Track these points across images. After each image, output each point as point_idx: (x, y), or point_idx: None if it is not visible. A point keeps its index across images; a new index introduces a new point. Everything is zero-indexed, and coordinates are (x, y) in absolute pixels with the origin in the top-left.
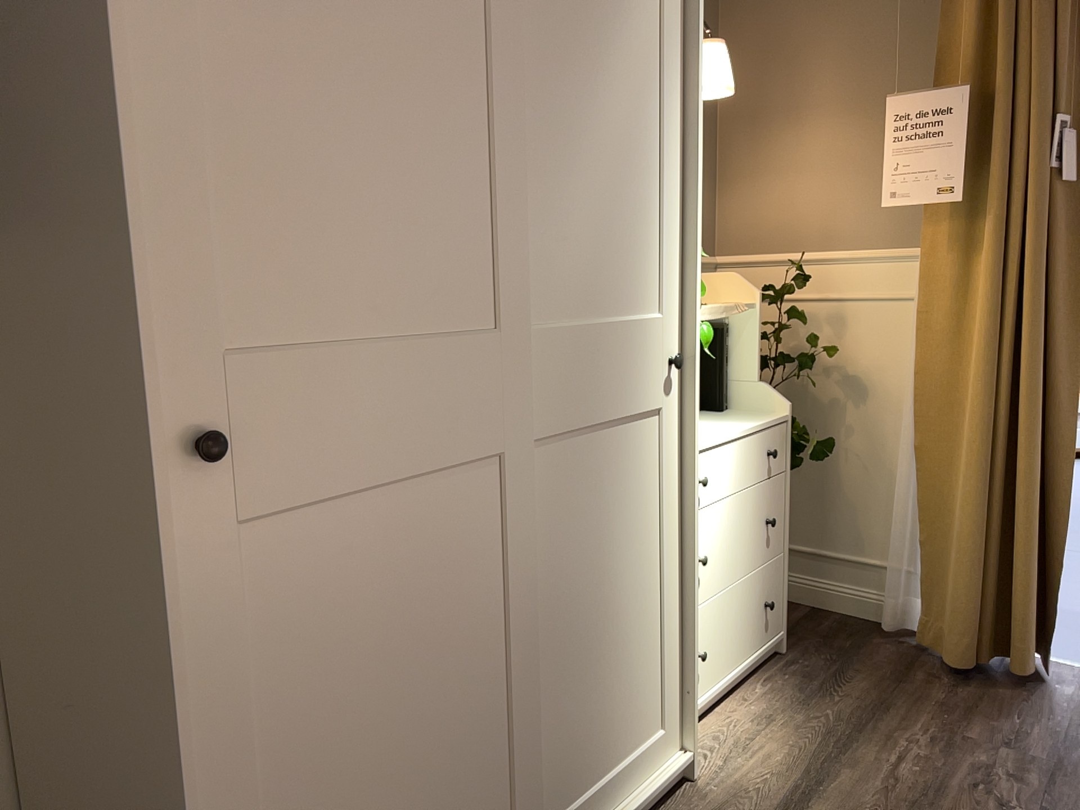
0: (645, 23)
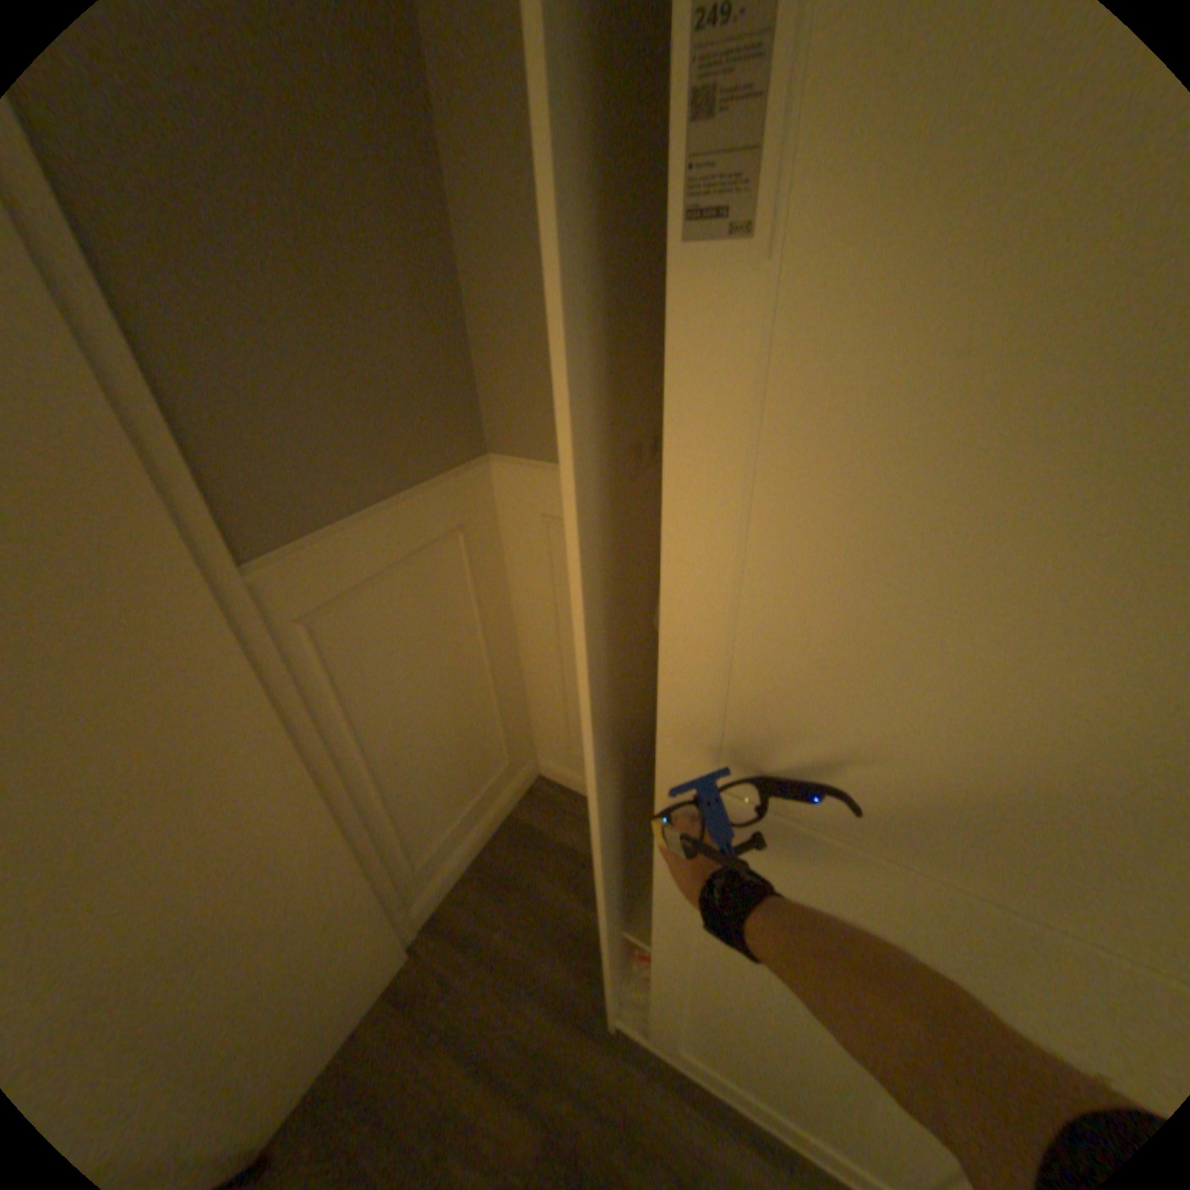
0: None
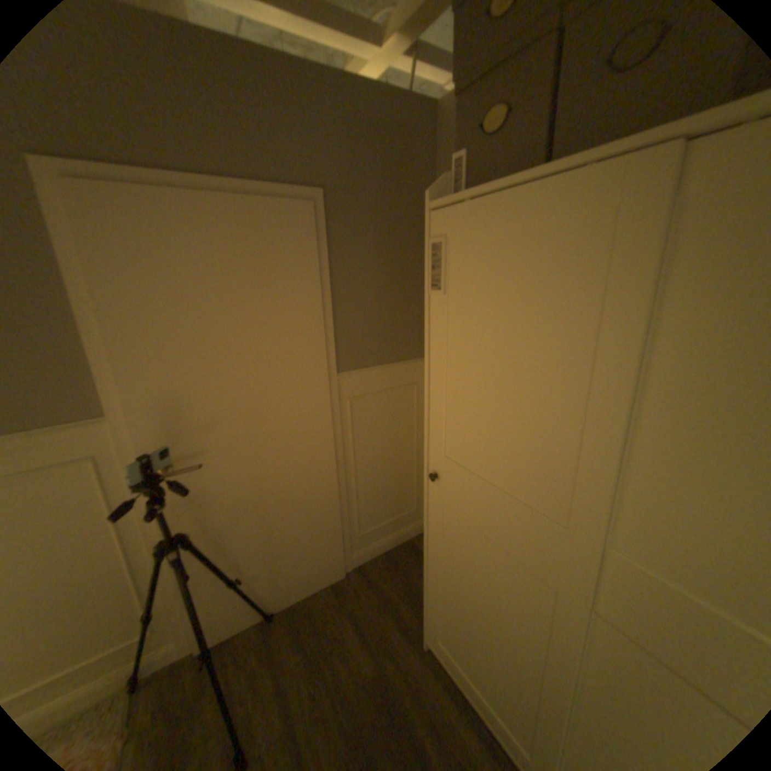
0: None
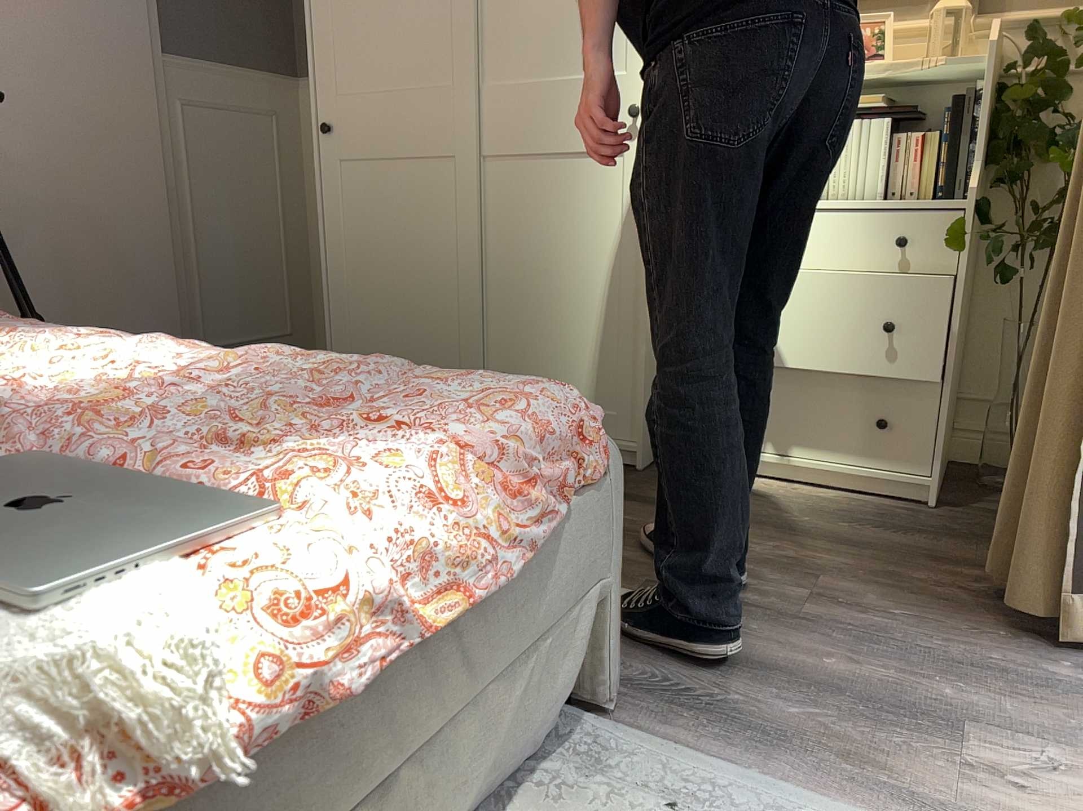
0: None
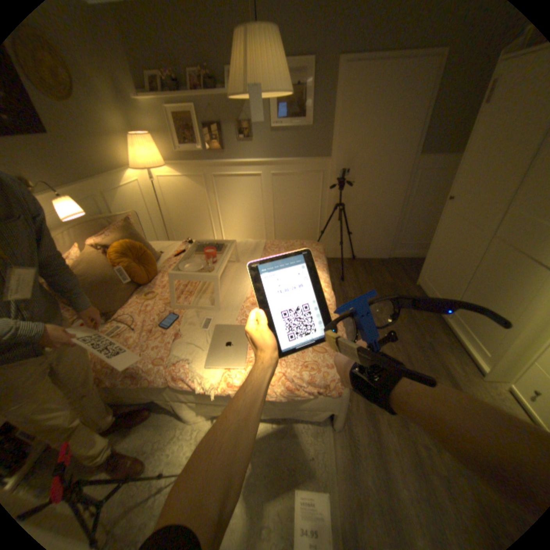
0: None
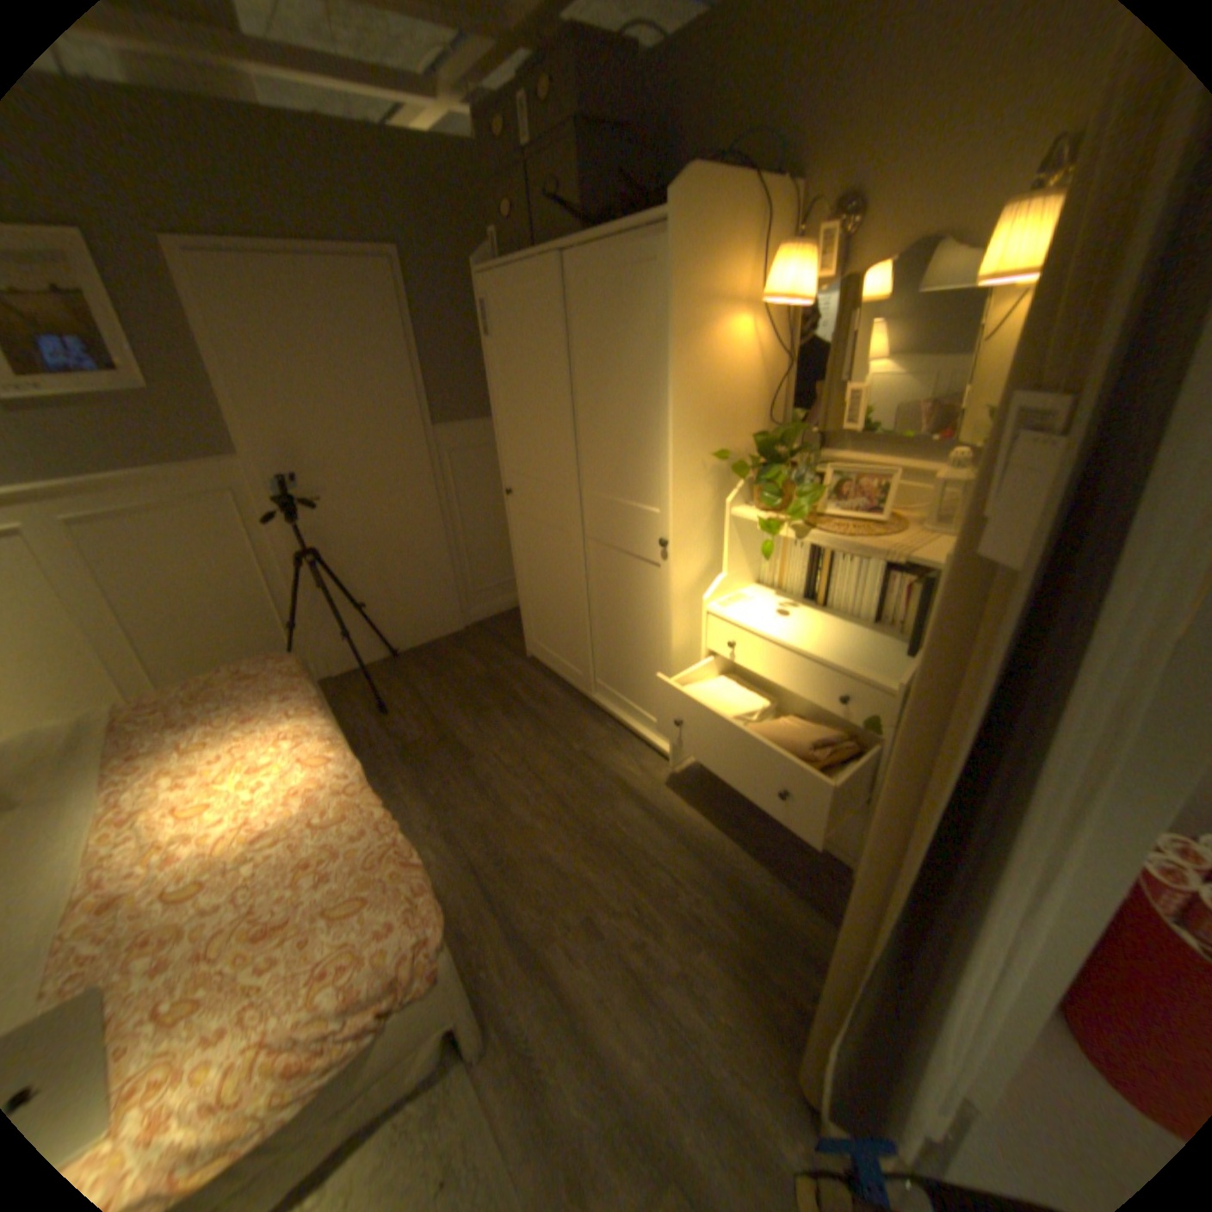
0: (644, 330)
